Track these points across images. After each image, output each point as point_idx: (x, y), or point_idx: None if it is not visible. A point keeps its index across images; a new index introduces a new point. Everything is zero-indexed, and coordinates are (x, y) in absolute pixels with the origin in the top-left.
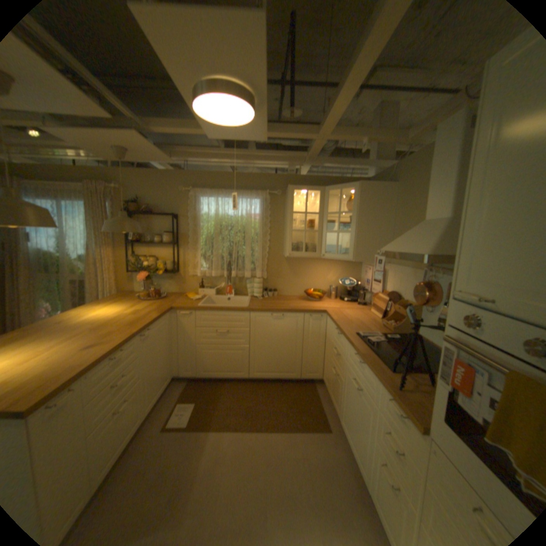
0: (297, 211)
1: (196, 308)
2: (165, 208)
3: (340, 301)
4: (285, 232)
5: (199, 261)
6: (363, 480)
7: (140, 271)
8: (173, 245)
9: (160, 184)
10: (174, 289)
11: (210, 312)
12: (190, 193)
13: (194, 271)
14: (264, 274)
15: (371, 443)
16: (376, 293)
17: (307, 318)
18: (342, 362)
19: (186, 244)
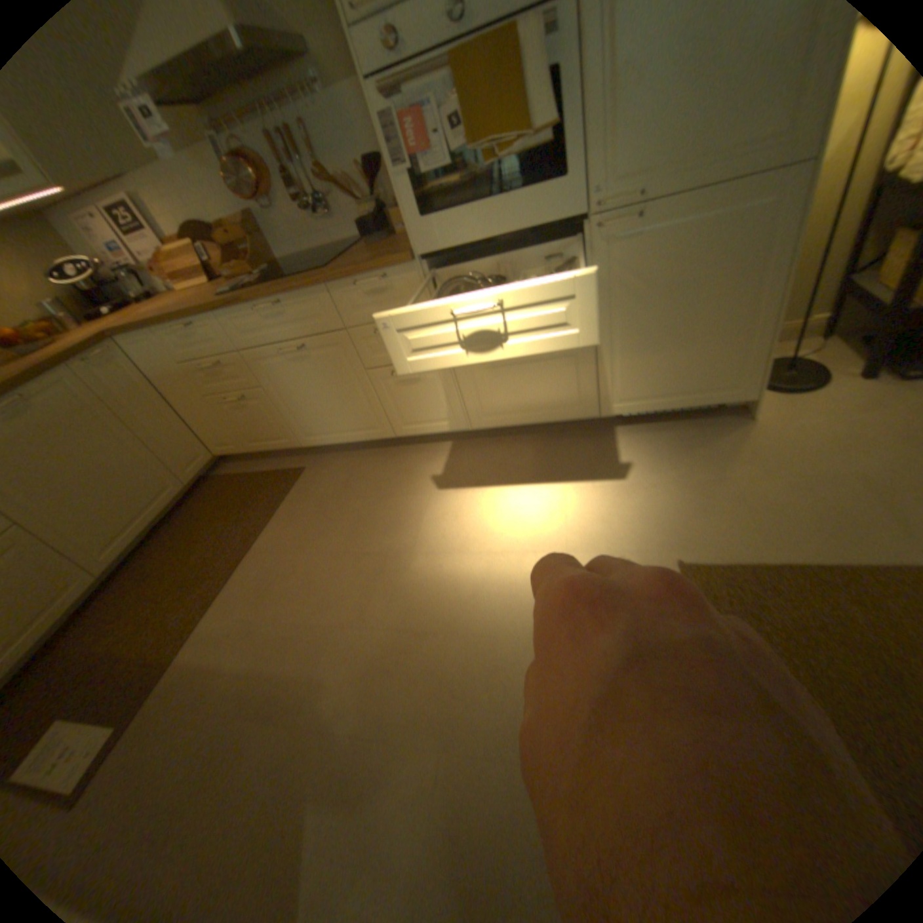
0: None
1: None
2: None
3: (94, 321)
4: None
5: None
6: (378, 438)
7: None
8: None
9: None
10: None
11: None
12: None
13: None
14: None
15: (360, 384)
16: (150, 255)
17: (82, 371)
18: (232, 366)
19: None
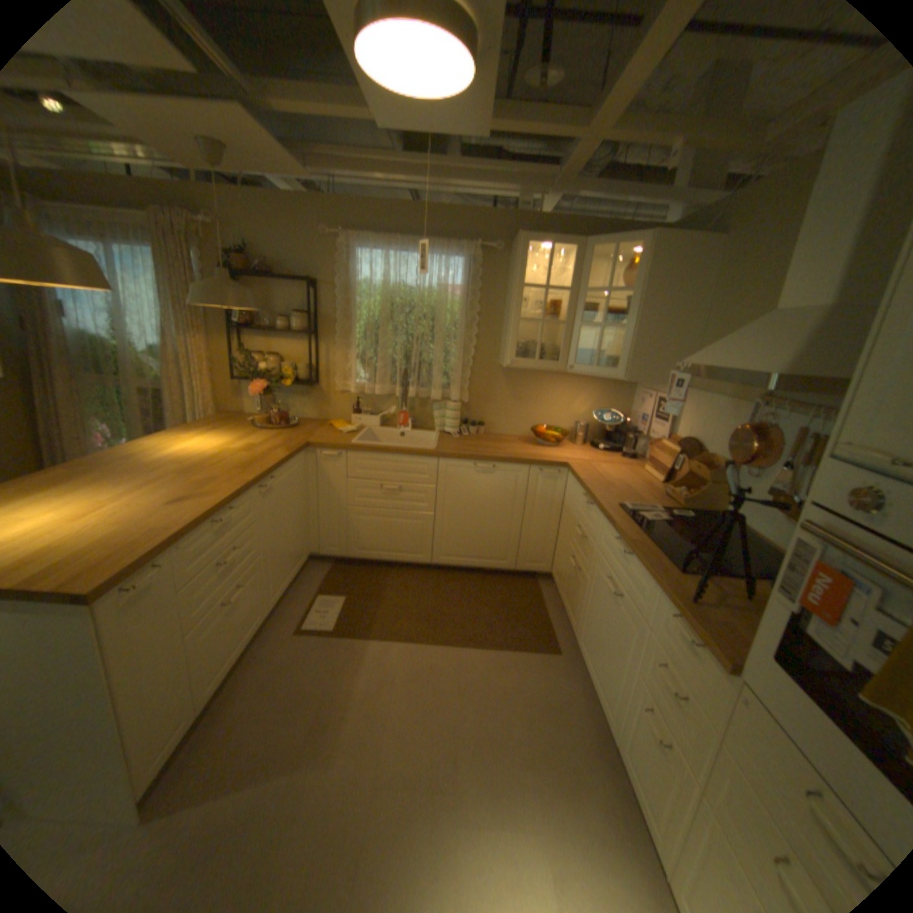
0: (530, 285)
1: (348, 447)
2: (294, 268)
3: (590, 449)
4: (505, 323)
5: (353, 368)
6: (609, 728)
7: (254, 379)
8: (309, 337)
9: (285, 221)
10: (310, 414)
11: (371, 455)
12: (339, 240)
13: (344, 385)
14: (463, 396)
15: (628, 677)
16: (657, 439)
17: (533, 476)
18: (589, 550)
19: (330, 337)
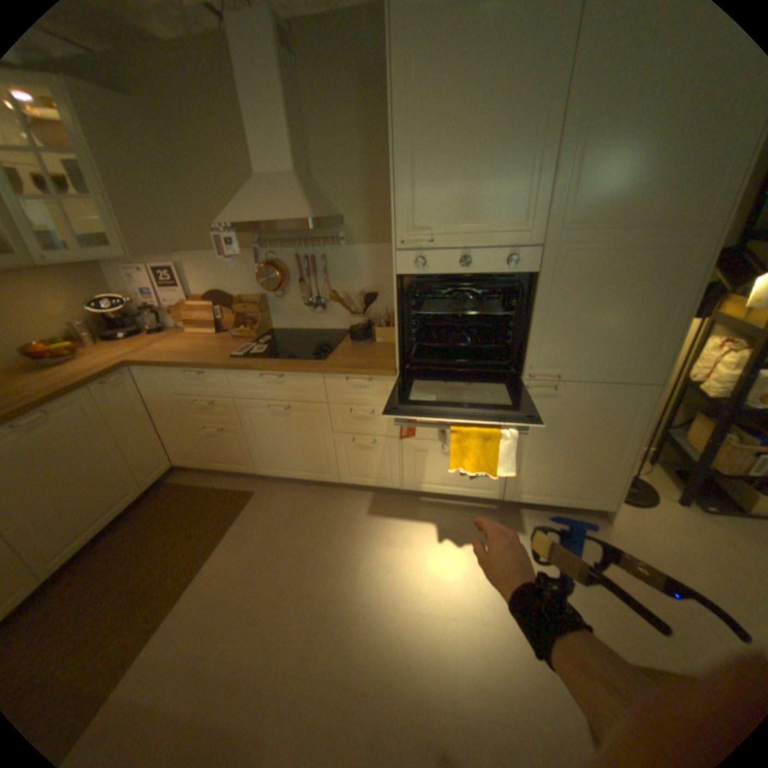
0: None
1: None
2: None
3: (110, 342)
4: None
5: None
6: (324, 481)
7: None
8: None
9: None
10: None
11: None
12: None
13: None
14: None
15: (324, 441)
16: (174, 304)
17: (98, 392)
18: (223, 407)
19: None
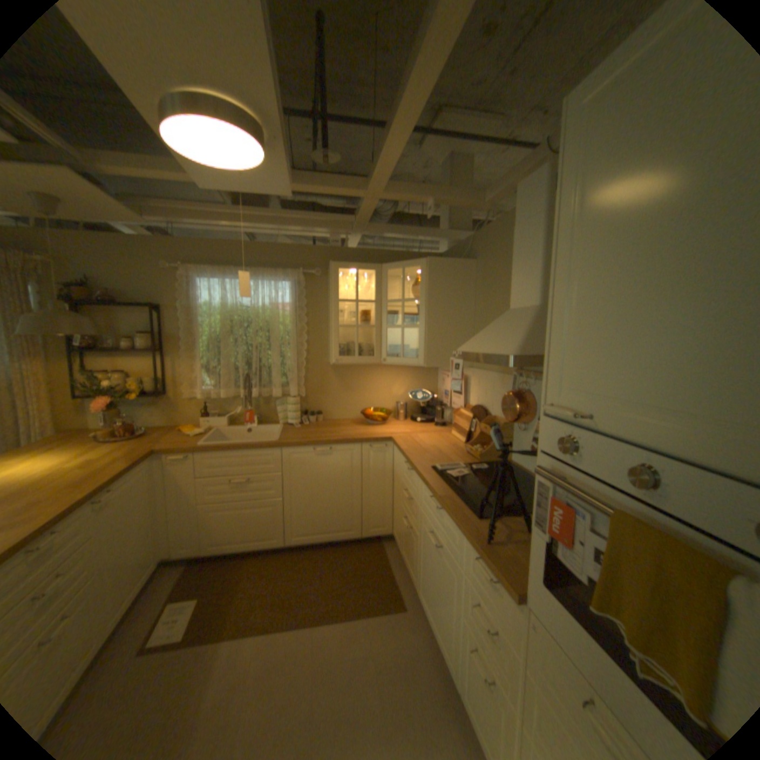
0: (345, 300)
1: (194, 449)
2: (137, 295)
3: (410, 422)
4: (329, 329)
5: (199, 376)
6: (450, 675)
7: (97, 396)
8: (155, 353)
9: (127, 257)
10: (158, 422)
11: (217, 454)
12: (179, 272)
13: (191, 392)
14: (302, 391)
15: (456, 621)
16: (457, 408)
17: (365, 451)
18: (415, 510)
19: (176, 352)
